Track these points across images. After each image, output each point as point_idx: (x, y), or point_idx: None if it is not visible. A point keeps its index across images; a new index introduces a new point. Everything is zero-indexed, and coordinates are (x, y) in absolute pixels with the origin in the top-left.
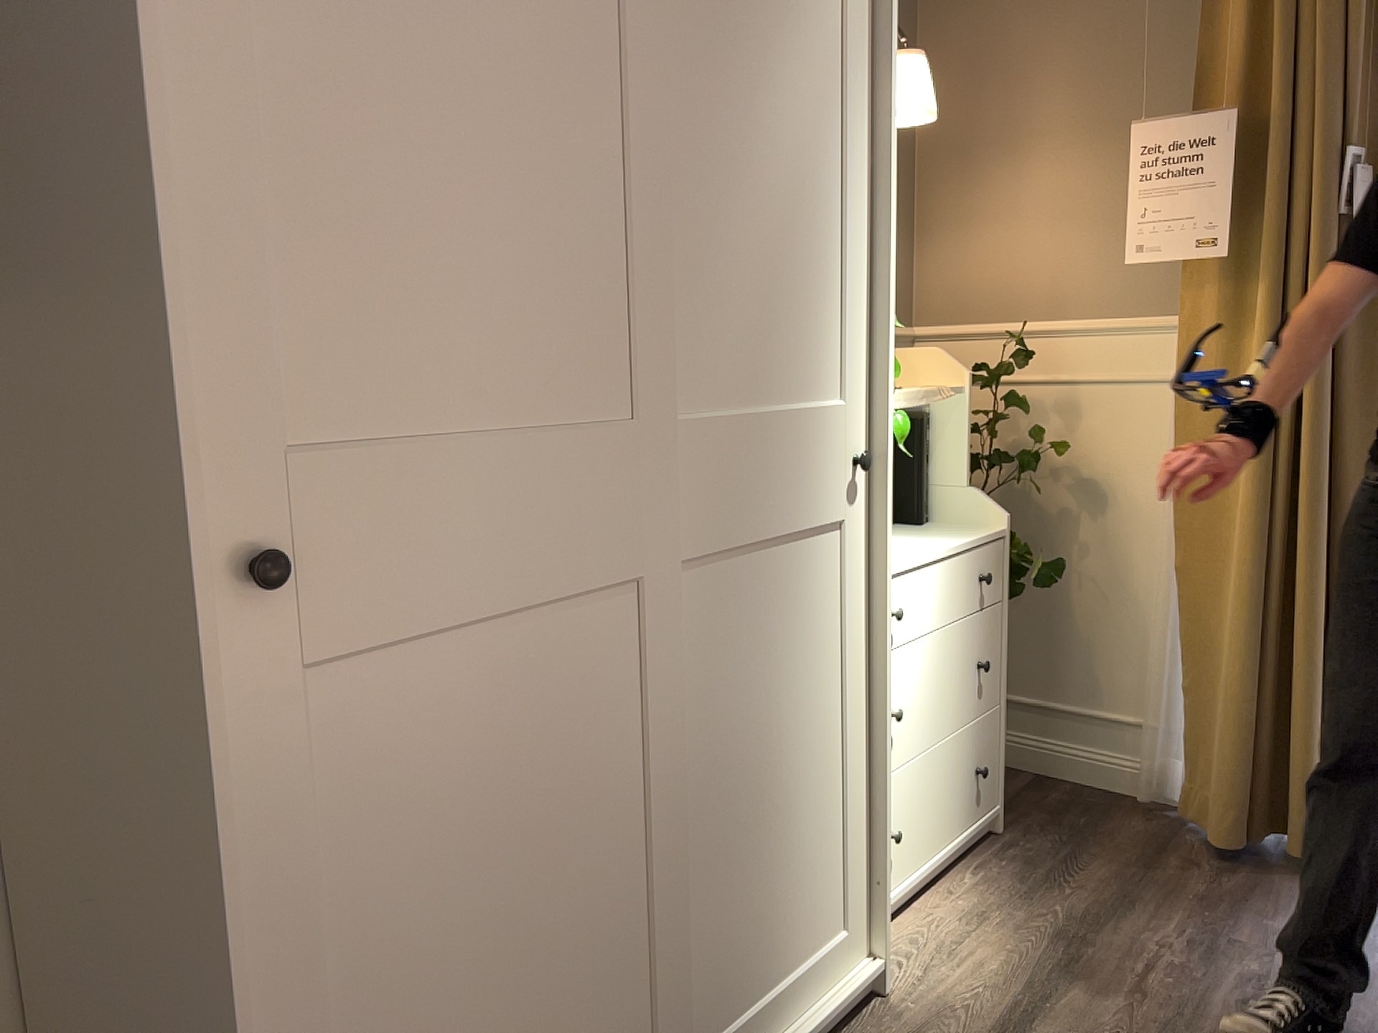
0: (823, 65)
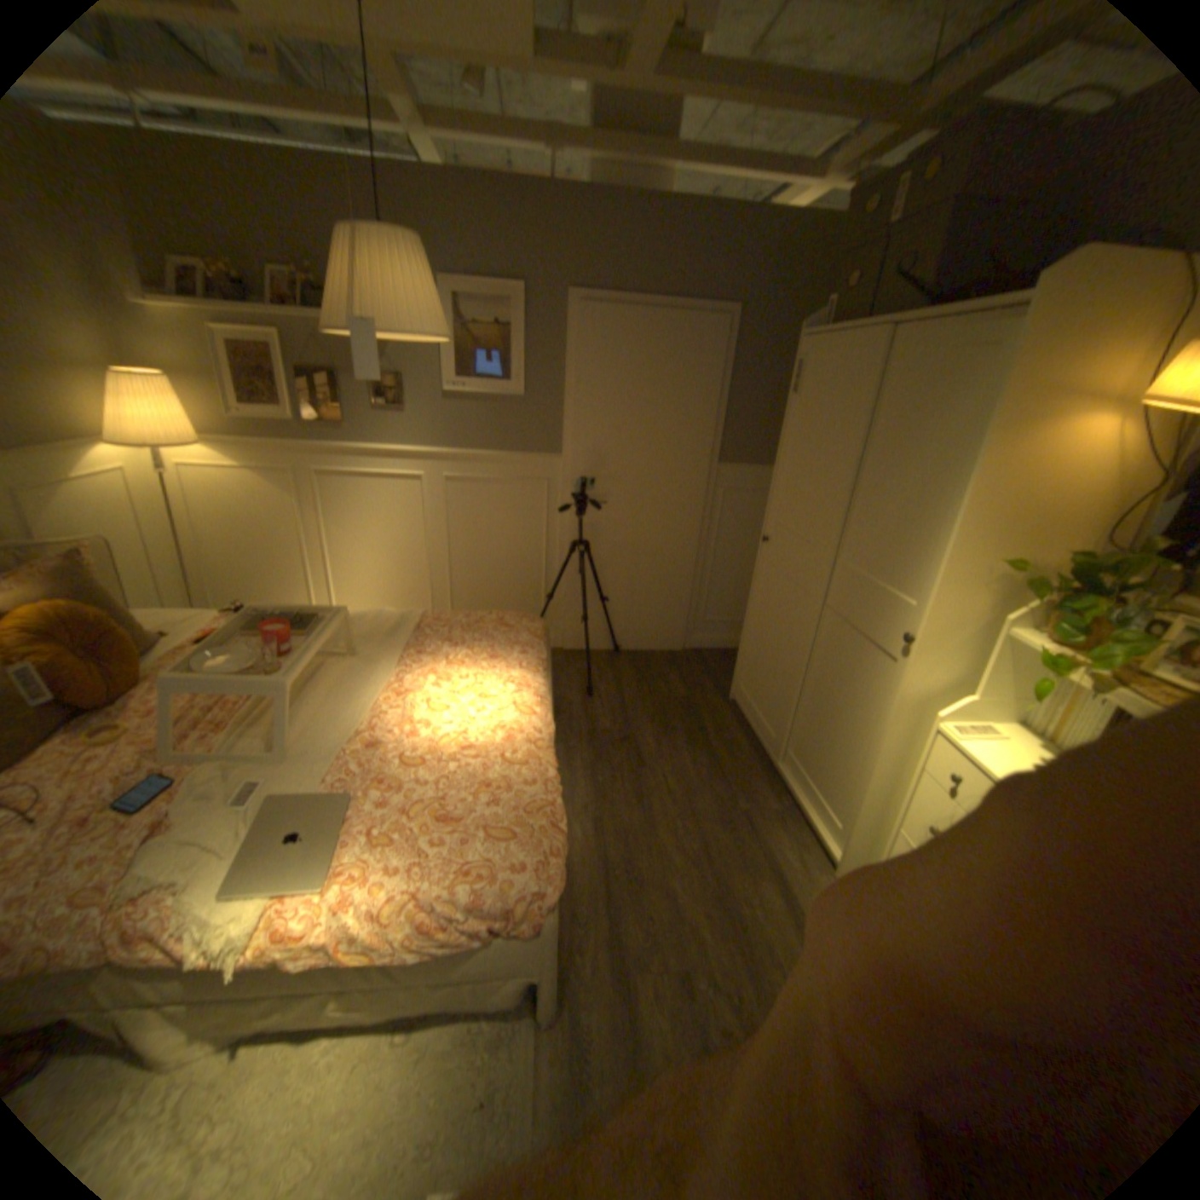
0: (959, 431)
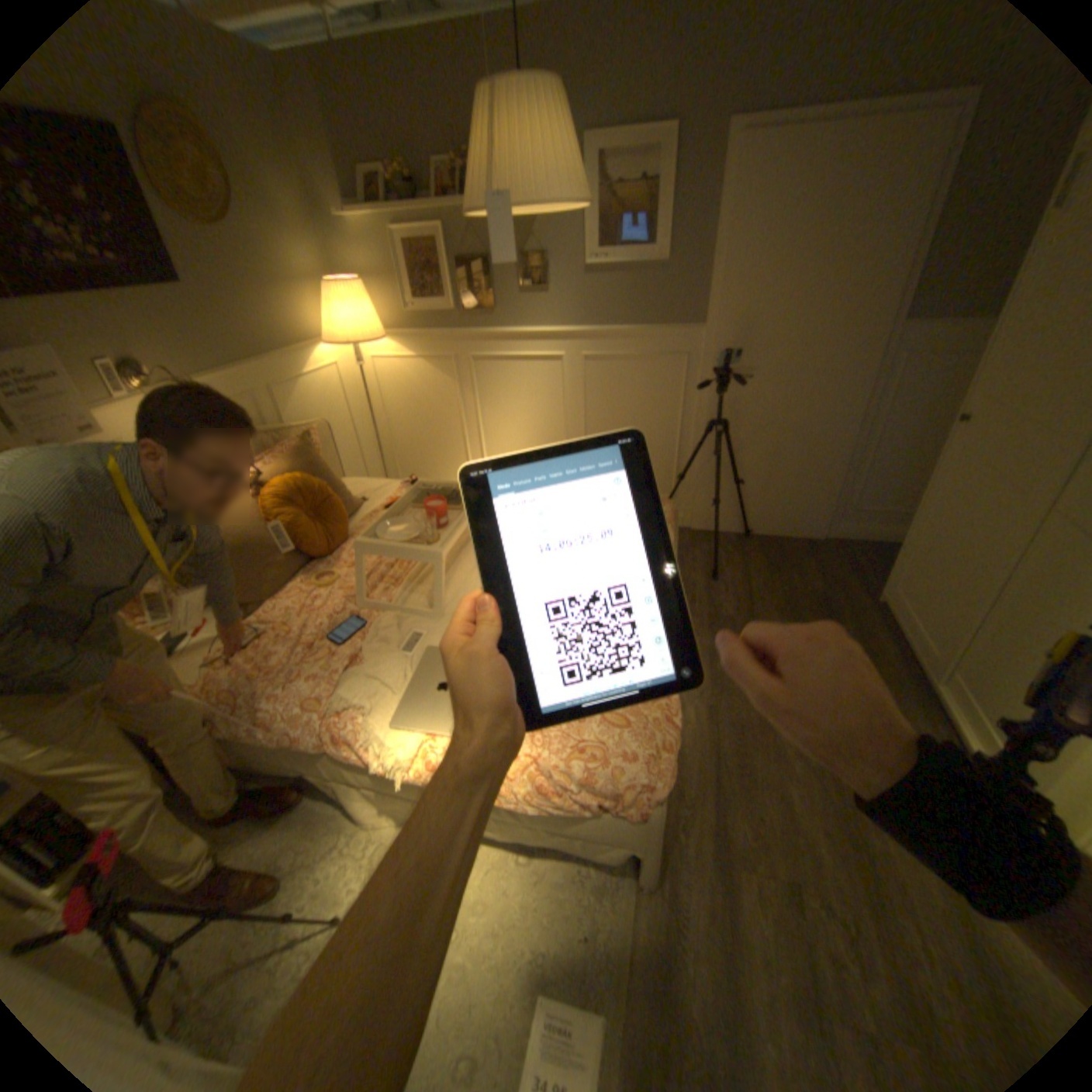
0: None
